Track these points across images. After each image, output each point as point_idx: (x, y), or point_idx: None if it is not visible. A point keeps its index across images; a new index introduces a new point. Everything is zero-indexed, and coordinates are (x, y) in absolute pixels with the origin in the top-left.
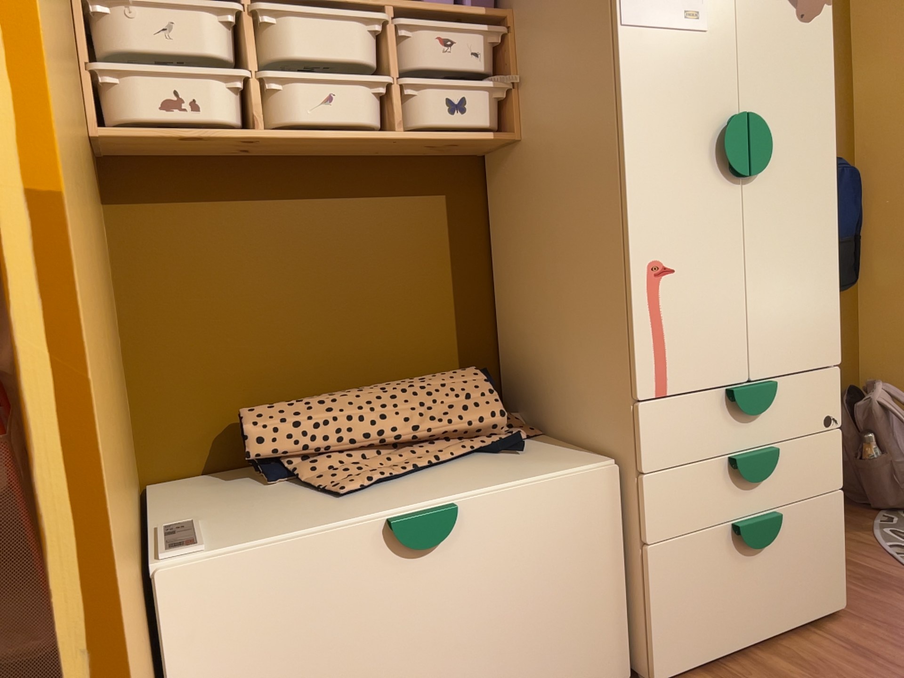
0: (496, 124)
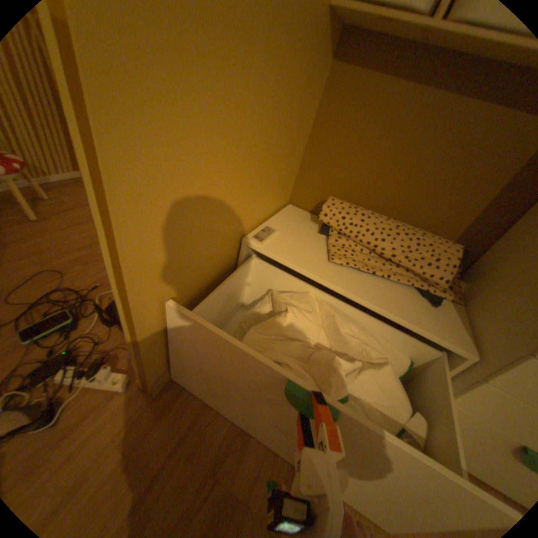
0: None
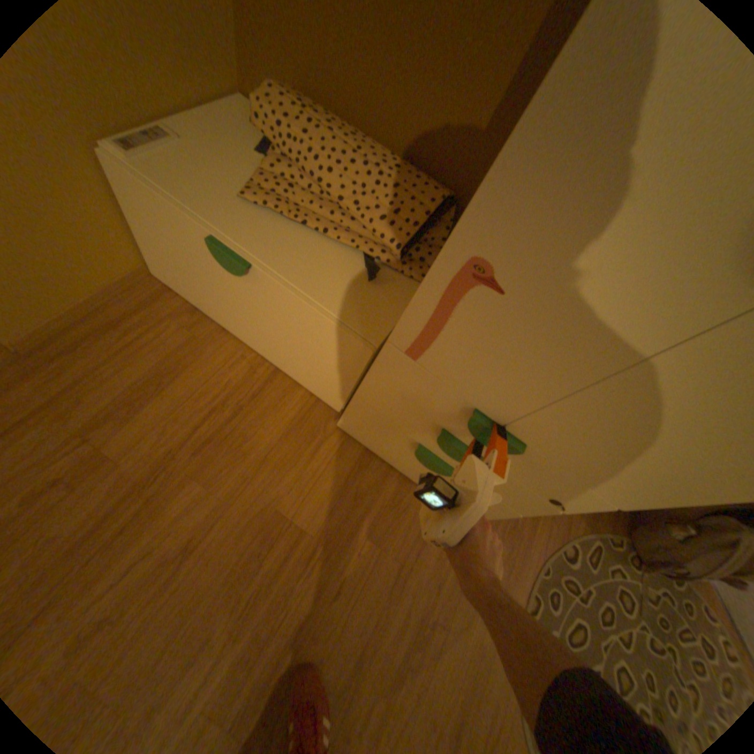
0: None
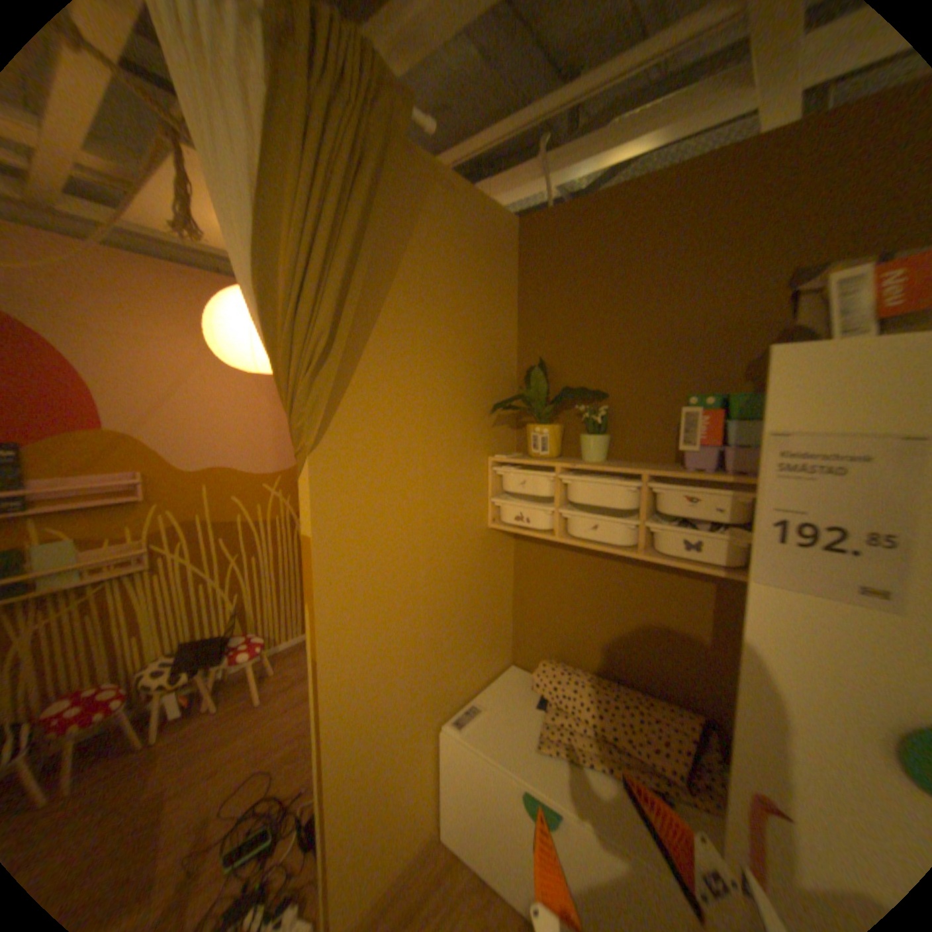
0: (736, 564)
